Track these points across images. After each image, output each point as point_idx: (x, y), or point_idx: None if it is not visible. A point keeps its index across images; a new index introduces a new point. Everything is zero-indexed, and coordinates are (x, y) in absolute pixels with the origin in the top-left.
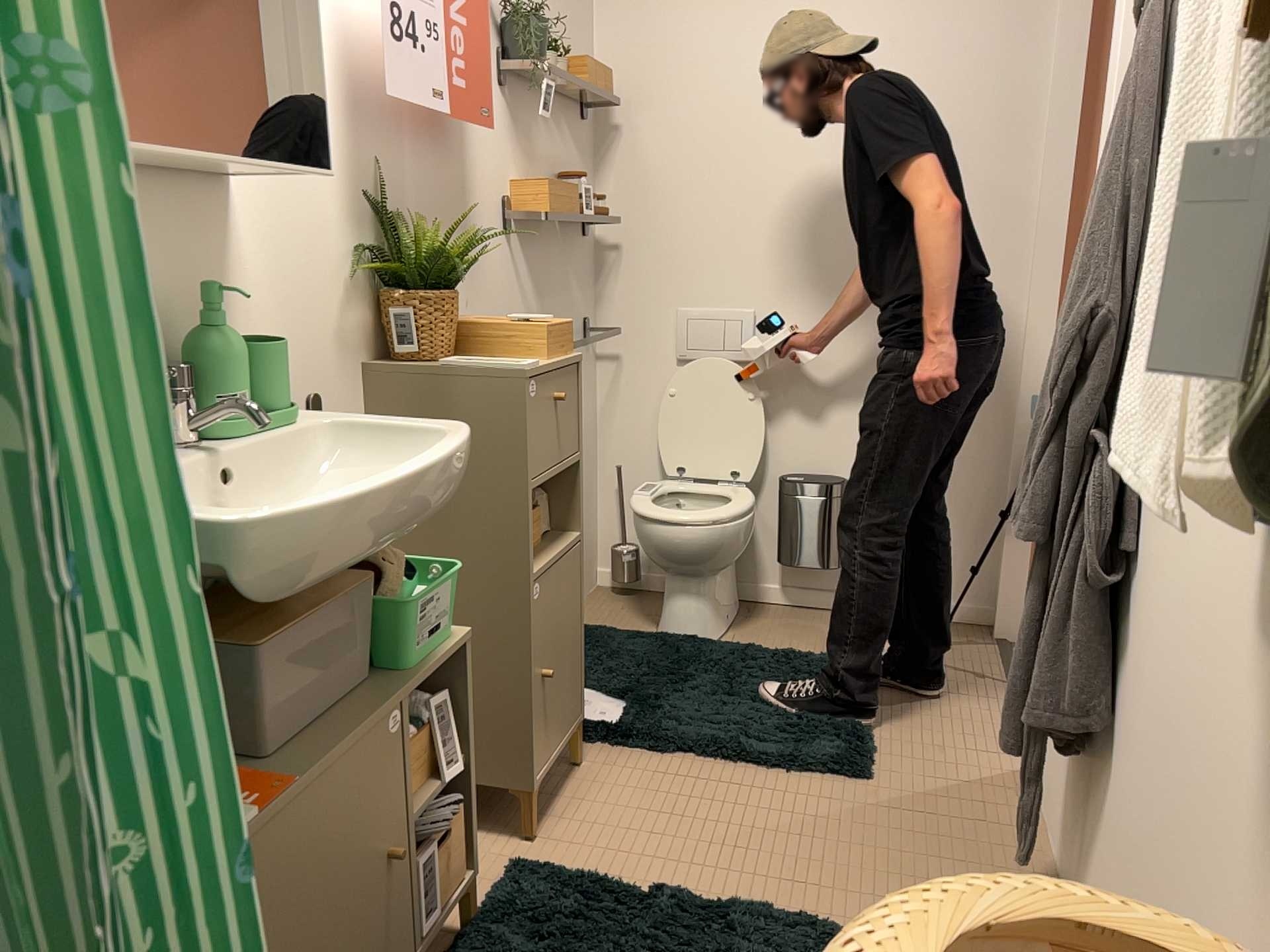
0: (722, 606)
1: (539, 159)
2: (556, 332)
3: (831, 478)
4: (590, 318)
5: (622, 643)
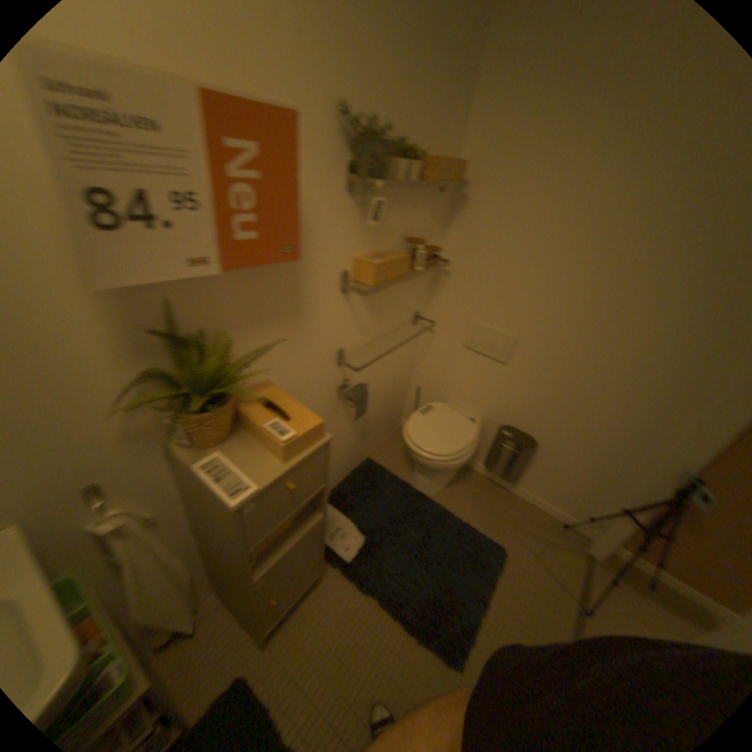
0: (444, 480)
1: (388, 229)
2: (296, 442)
3: (529, 439)
4: (421, 309)
5: (385, 485)
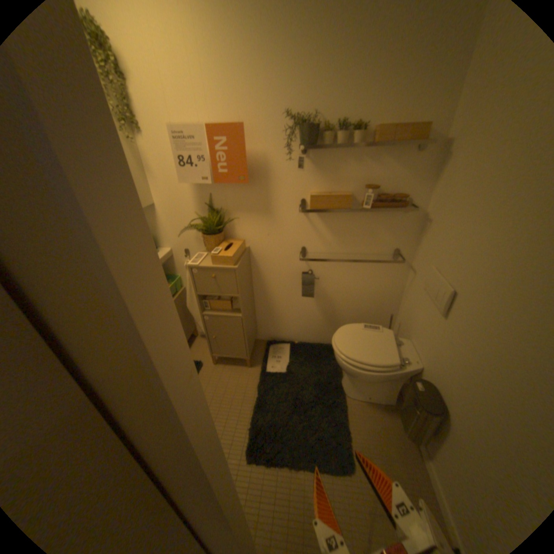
0: (364, 391)
1: (343, 177)
2: (217, 258)
3: (441, 406)
4: (403, 248)
5: (327, 363)
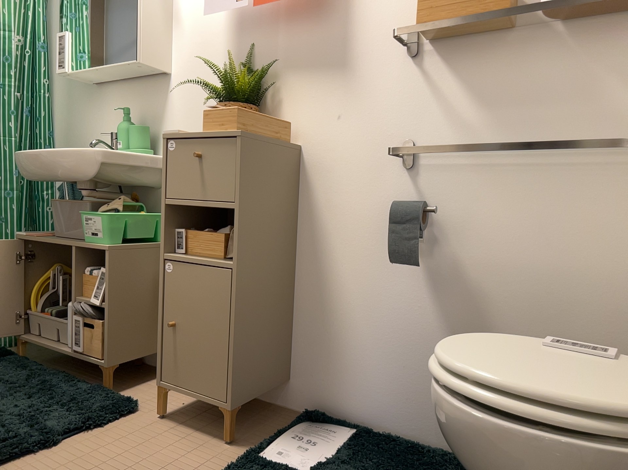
0: None
1: None
2: (212, 114)
3: None
4: None
5: None
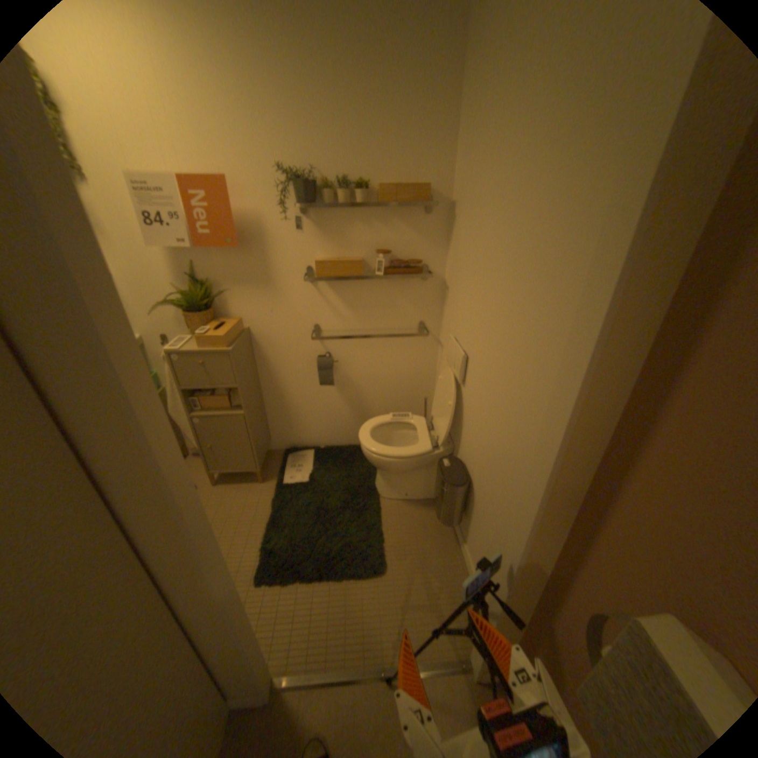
0: (399, 488)
1: (351, 241)
2: (204, 339)
3: (464, 477)
4: (427, 321)
5: (359, 465)
